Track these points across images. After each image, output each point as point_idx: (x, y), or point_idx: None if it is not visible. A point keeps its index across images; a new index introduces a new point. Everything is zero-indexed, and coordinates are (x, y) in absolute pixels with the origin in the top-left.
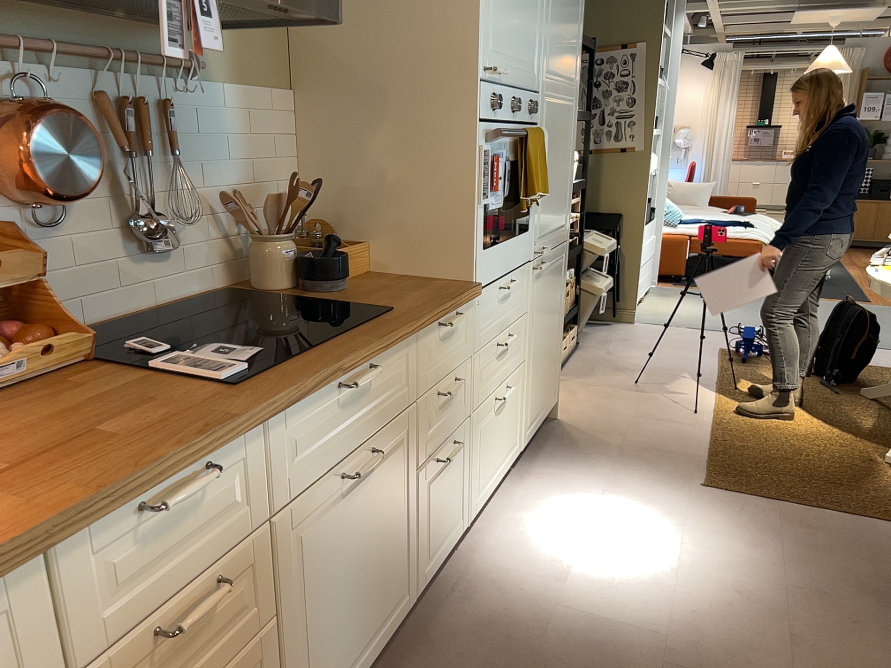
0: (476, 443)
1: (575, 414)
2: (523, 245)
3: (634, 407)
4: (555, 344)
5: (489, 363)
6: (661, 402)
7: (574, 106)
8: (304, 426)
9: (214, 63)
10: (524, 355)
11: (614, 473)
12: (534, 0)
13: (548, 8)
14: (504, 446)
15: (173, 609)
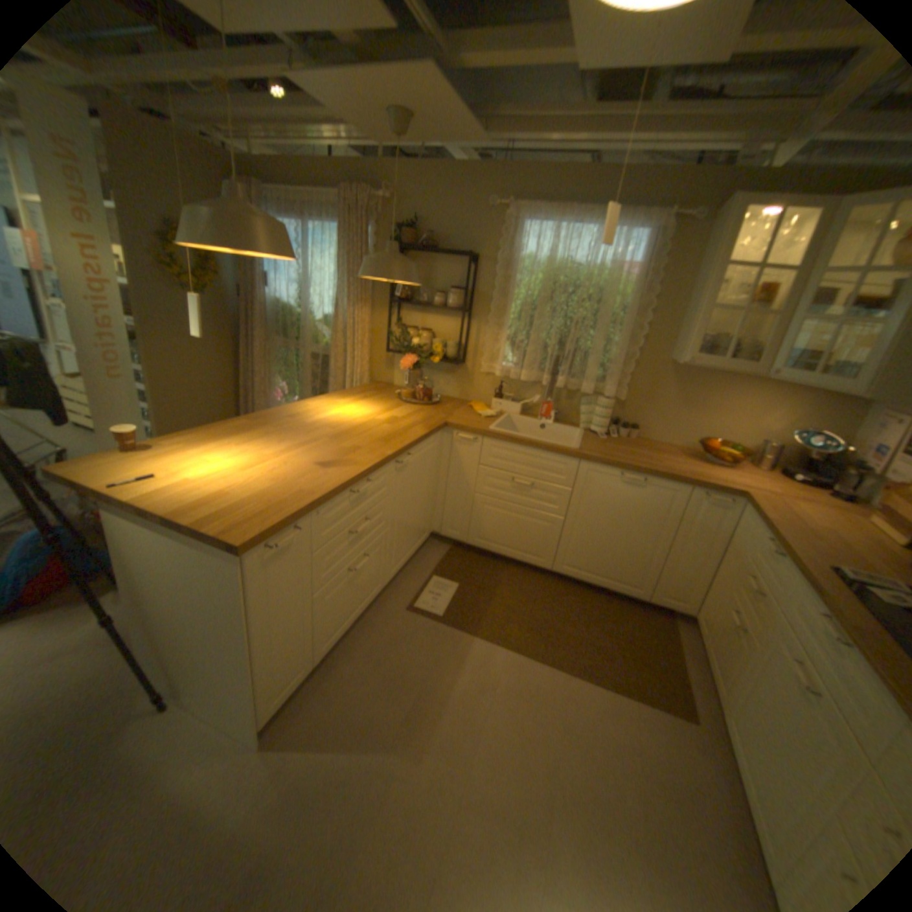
0: None
1: None
2: None
3: None
4: None
5: None
6: None
7: None
8: (811, 607)
9: None
10: None
11: None
12: None
13: None
14: None
15: (760, 582)
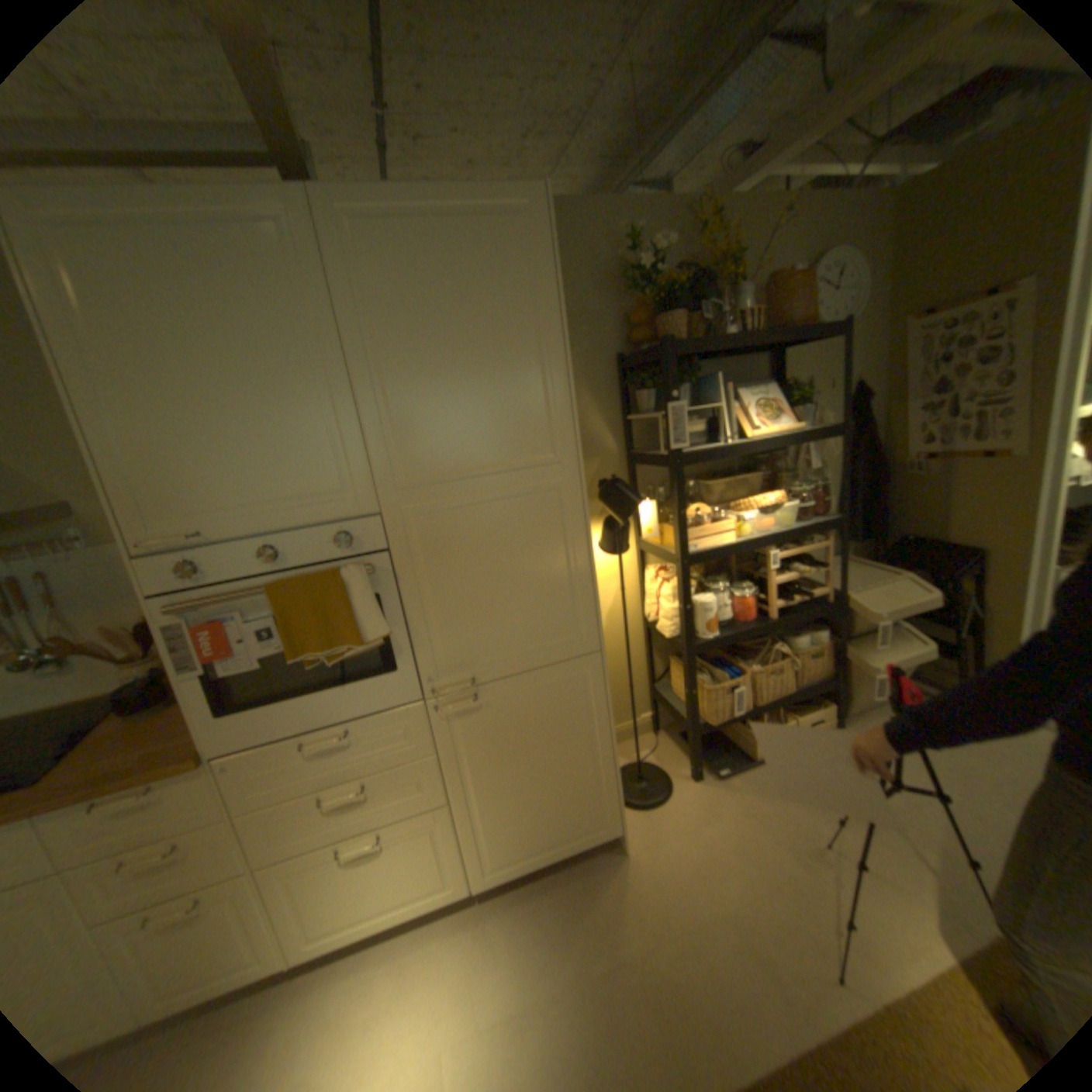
0: (280, 898)
1: (659, 862)
2: (372, 692)
3: (753, 900)
4: (578, 778)
5: (293, 821)
6: (813, 919)
7: (561, 486)
8: None
9: (100, 530)
10: (436, 802)
11: (545, 1010)
12: (298, 416)
13: (365, 408)
14: (393, 896)
15: None
